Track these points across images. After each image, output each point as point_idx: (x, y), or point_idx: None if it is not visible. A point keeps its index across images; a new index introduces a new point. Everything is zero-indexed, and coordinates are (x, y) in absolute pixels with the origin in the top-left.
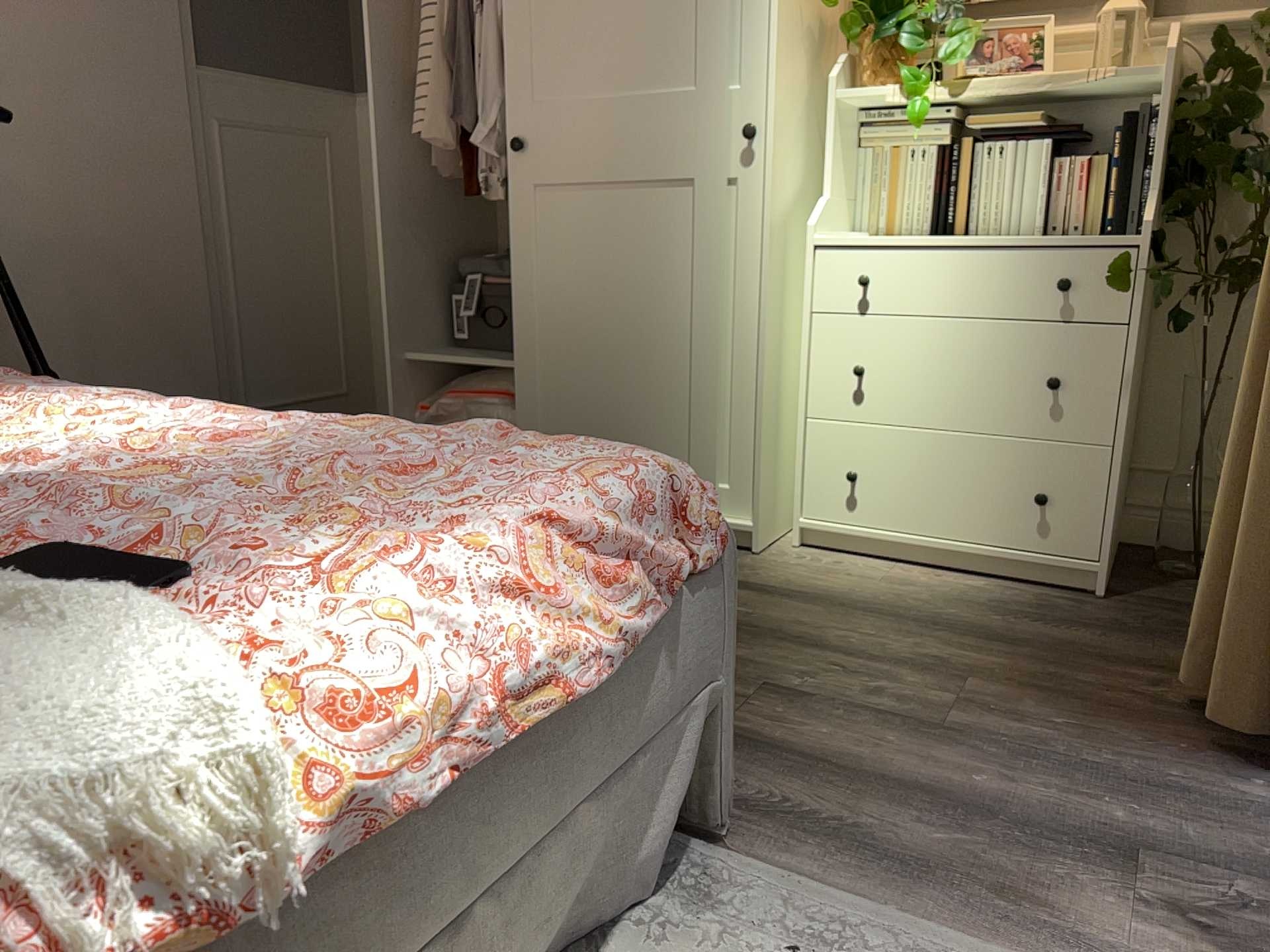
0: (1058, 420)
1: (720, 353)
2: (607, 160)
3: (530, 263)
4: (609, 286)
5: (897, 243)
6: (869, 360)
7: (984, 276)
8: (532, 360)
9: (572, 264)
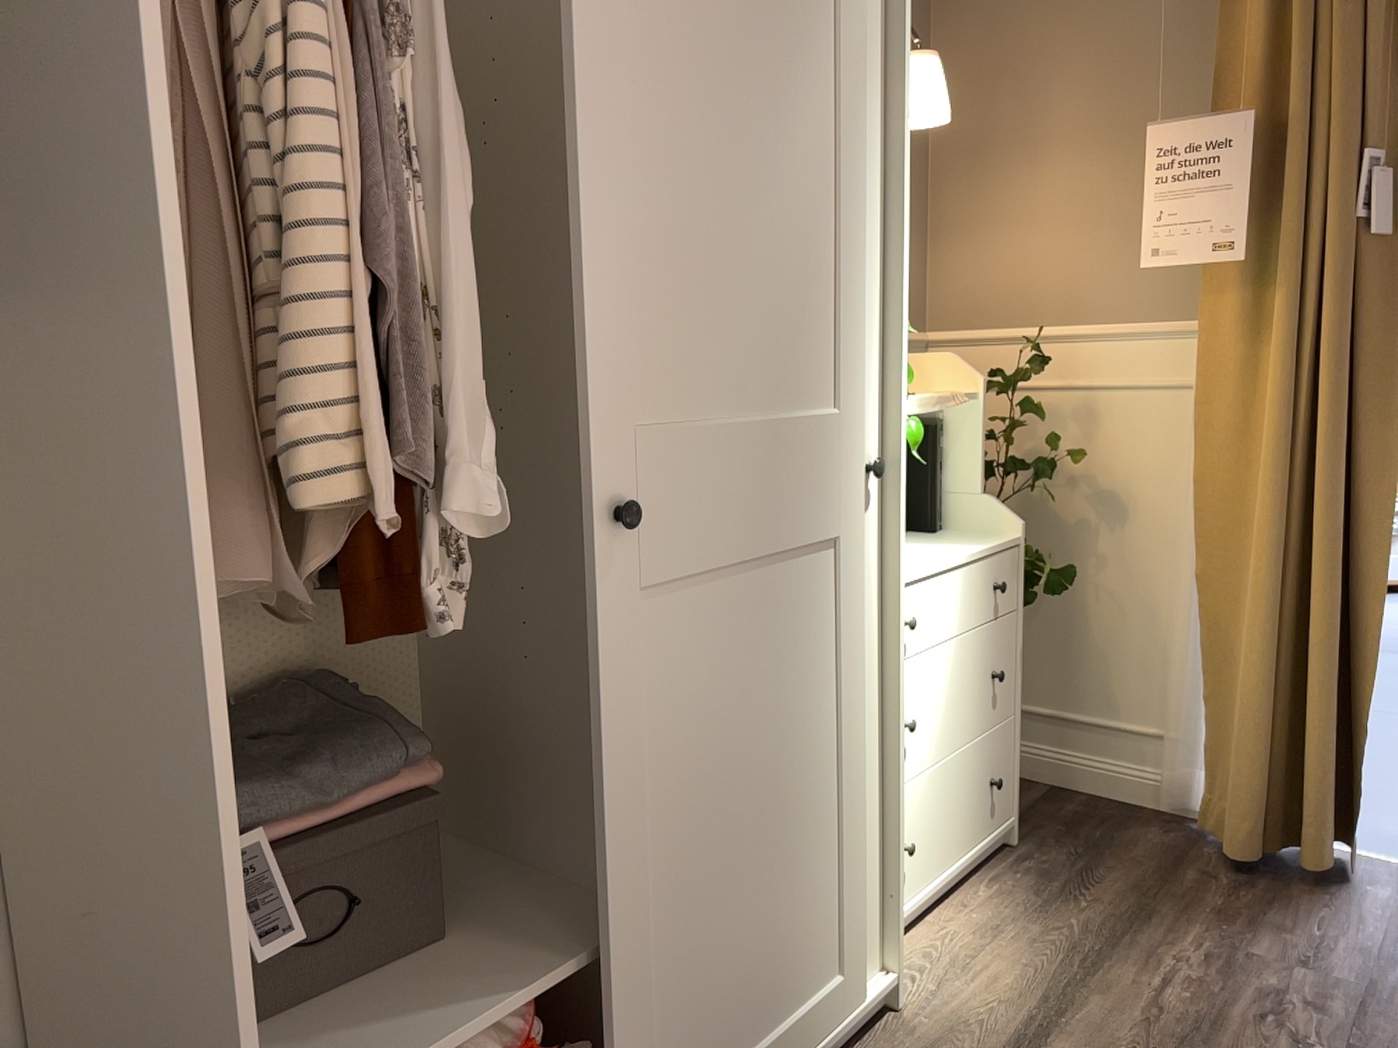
0: (997, 707)
1: (845, 770)
2: (729, 521)
3: (632, 746)
4: (728, 733)
5: (914, 574)
6: (909, 709)
7: (965, 592)
8: (636, 938)
9: (685, 719)
